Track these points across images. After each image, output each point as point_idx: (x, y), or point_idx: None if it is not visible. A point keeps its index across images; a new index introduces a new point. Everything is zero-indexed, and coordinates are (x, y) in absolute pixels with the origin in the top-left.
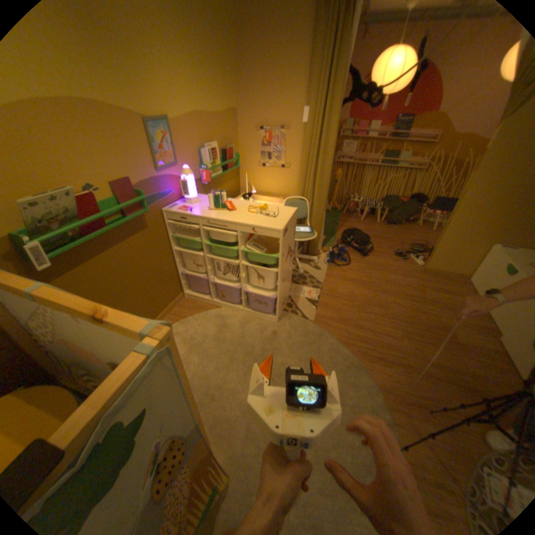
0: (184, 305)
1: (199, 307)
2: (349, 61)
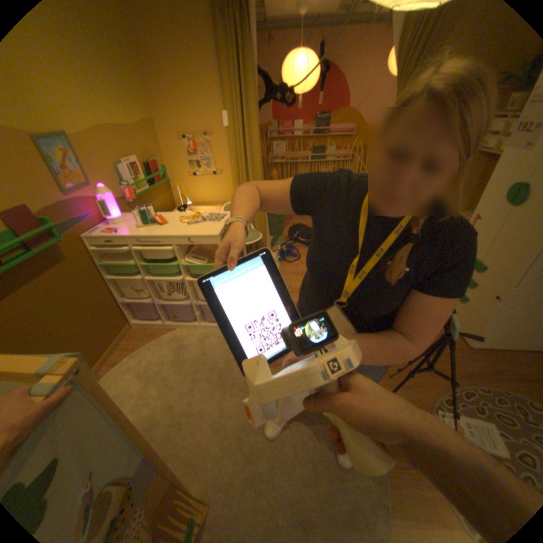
0: (132, 336)
1: (150, 335)
2: (255, 63)
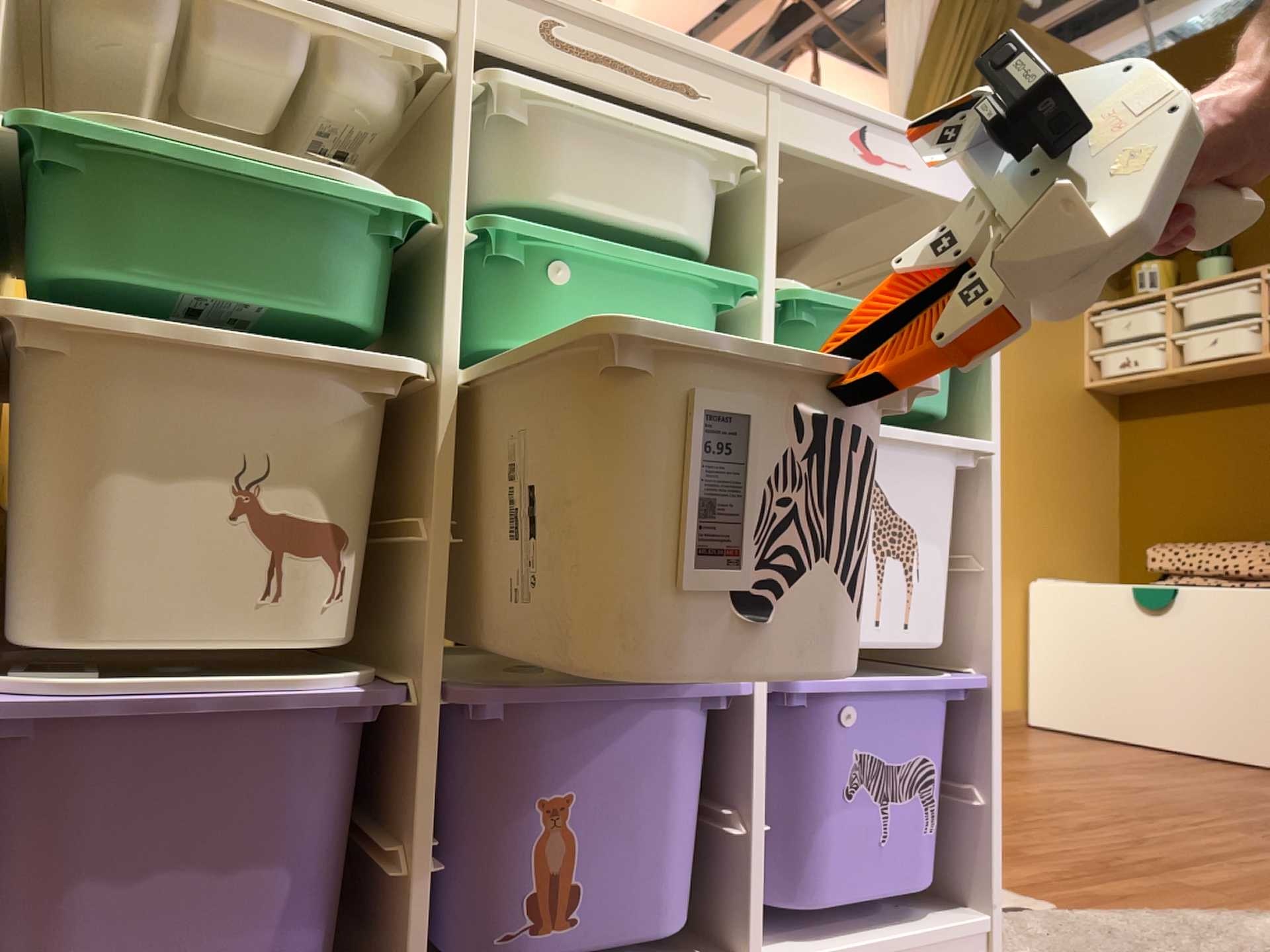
0: None
1: None
2: None
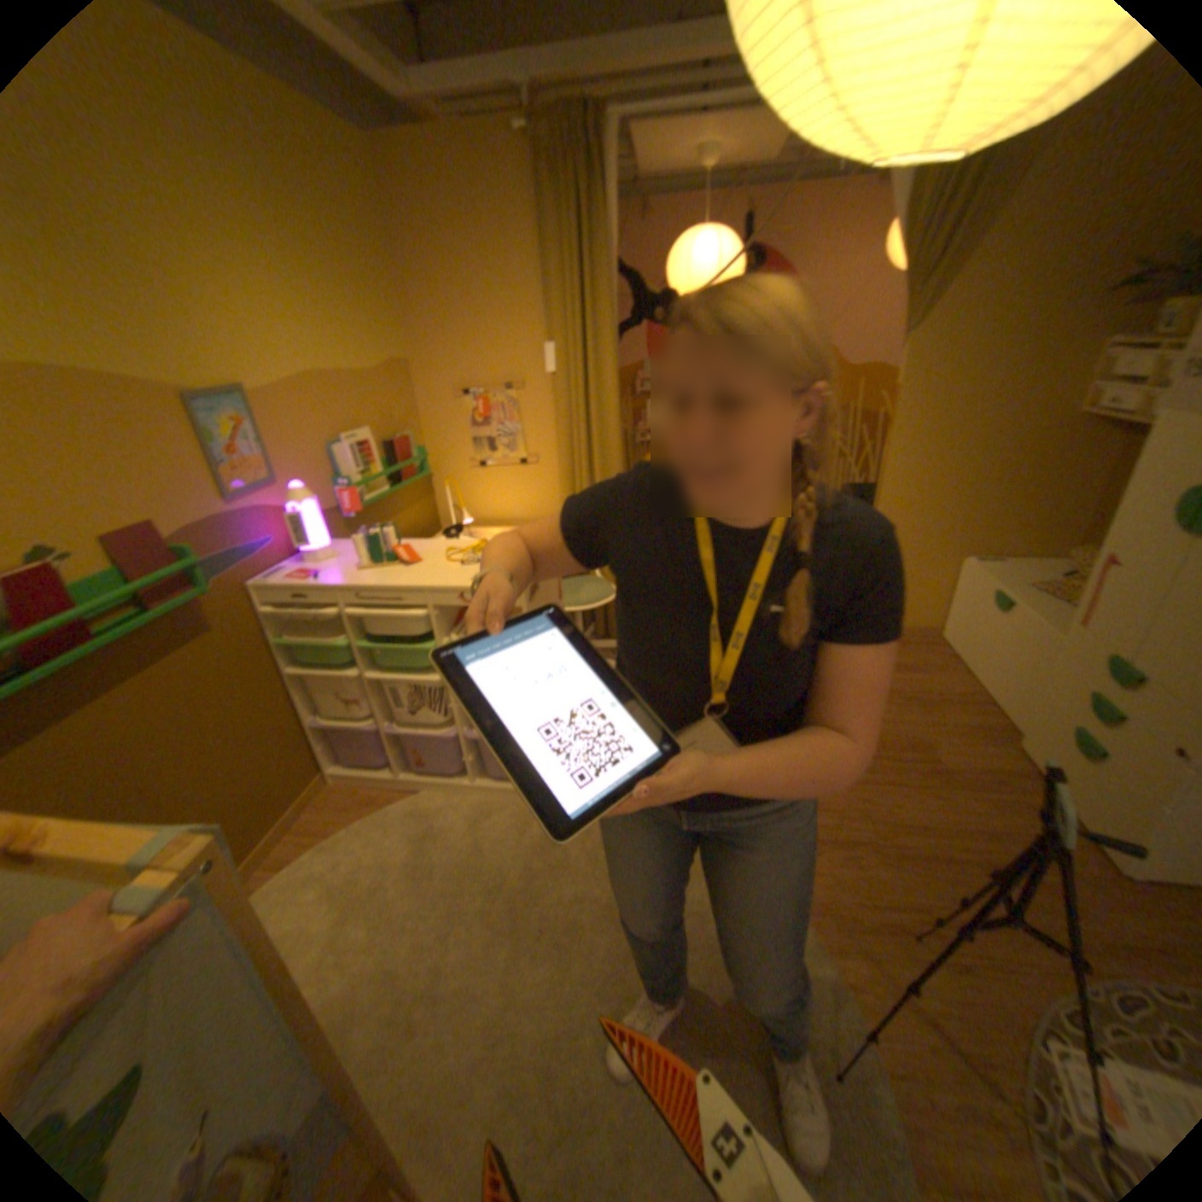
0: (327, 803)
1: (366, 801)
2: (614, 255)
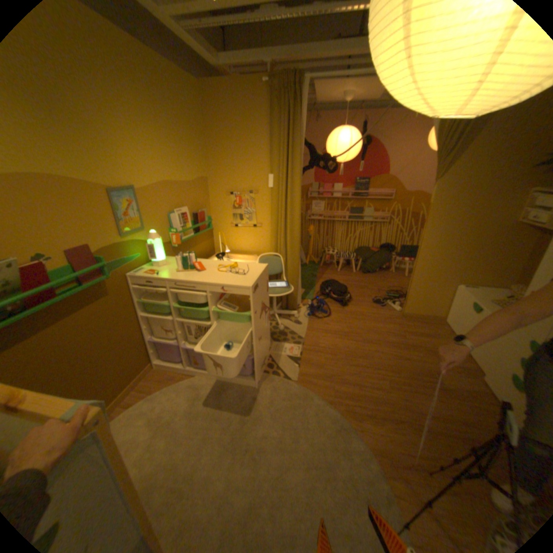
0: (152, 378)
1: (170, 378)
2: (303, 138)
